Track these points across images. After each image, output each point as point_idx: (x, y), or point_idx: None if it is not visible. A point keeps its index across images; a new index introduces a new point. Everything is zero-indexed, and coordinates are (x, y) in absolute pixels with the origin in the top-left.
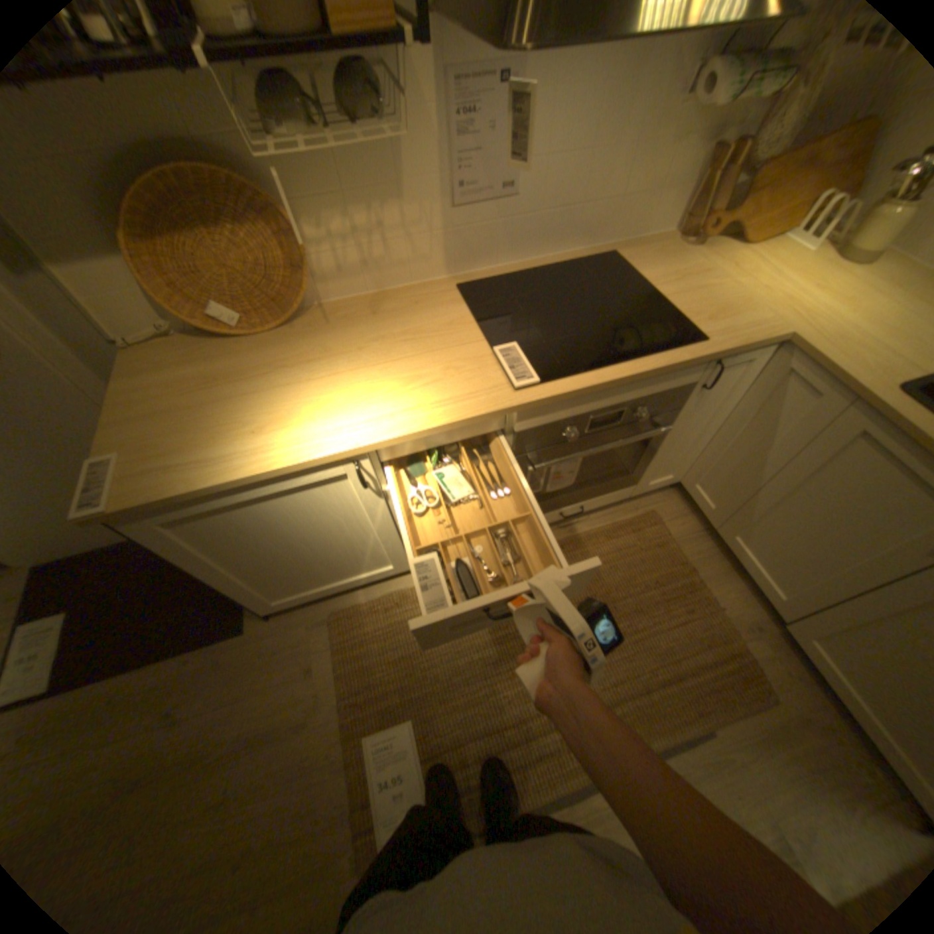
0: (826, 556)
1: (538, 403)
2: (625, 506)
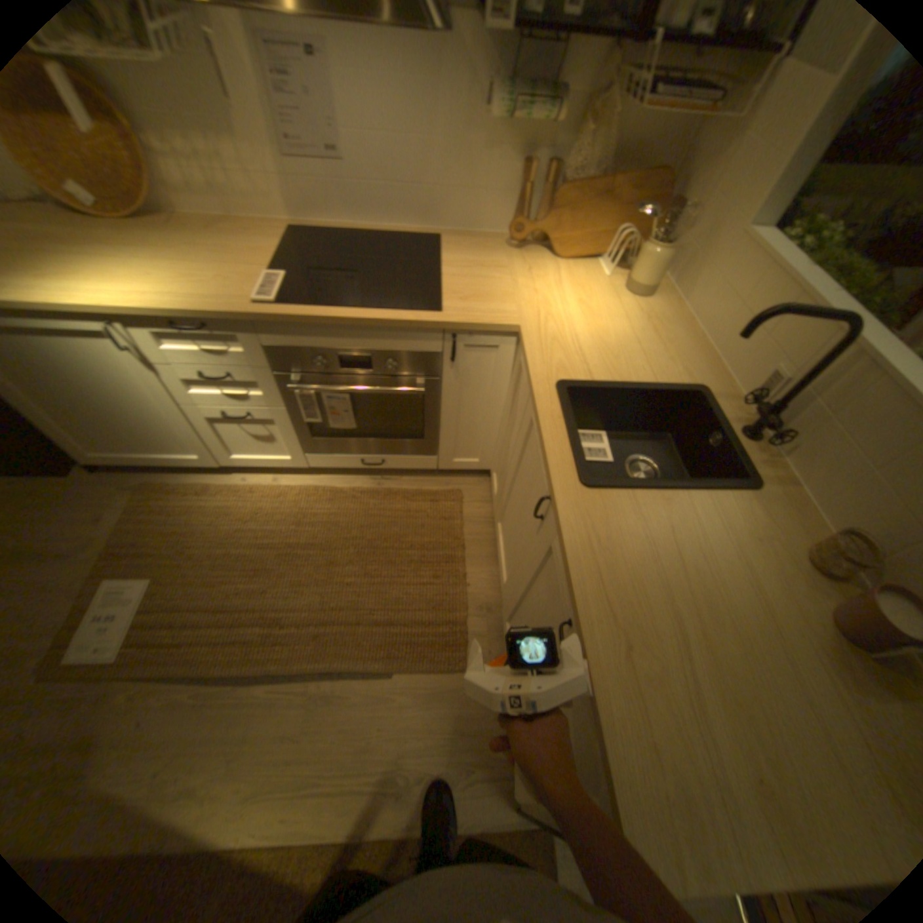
0: (518, 540)
1: (262, 319)
2: (438, 480)
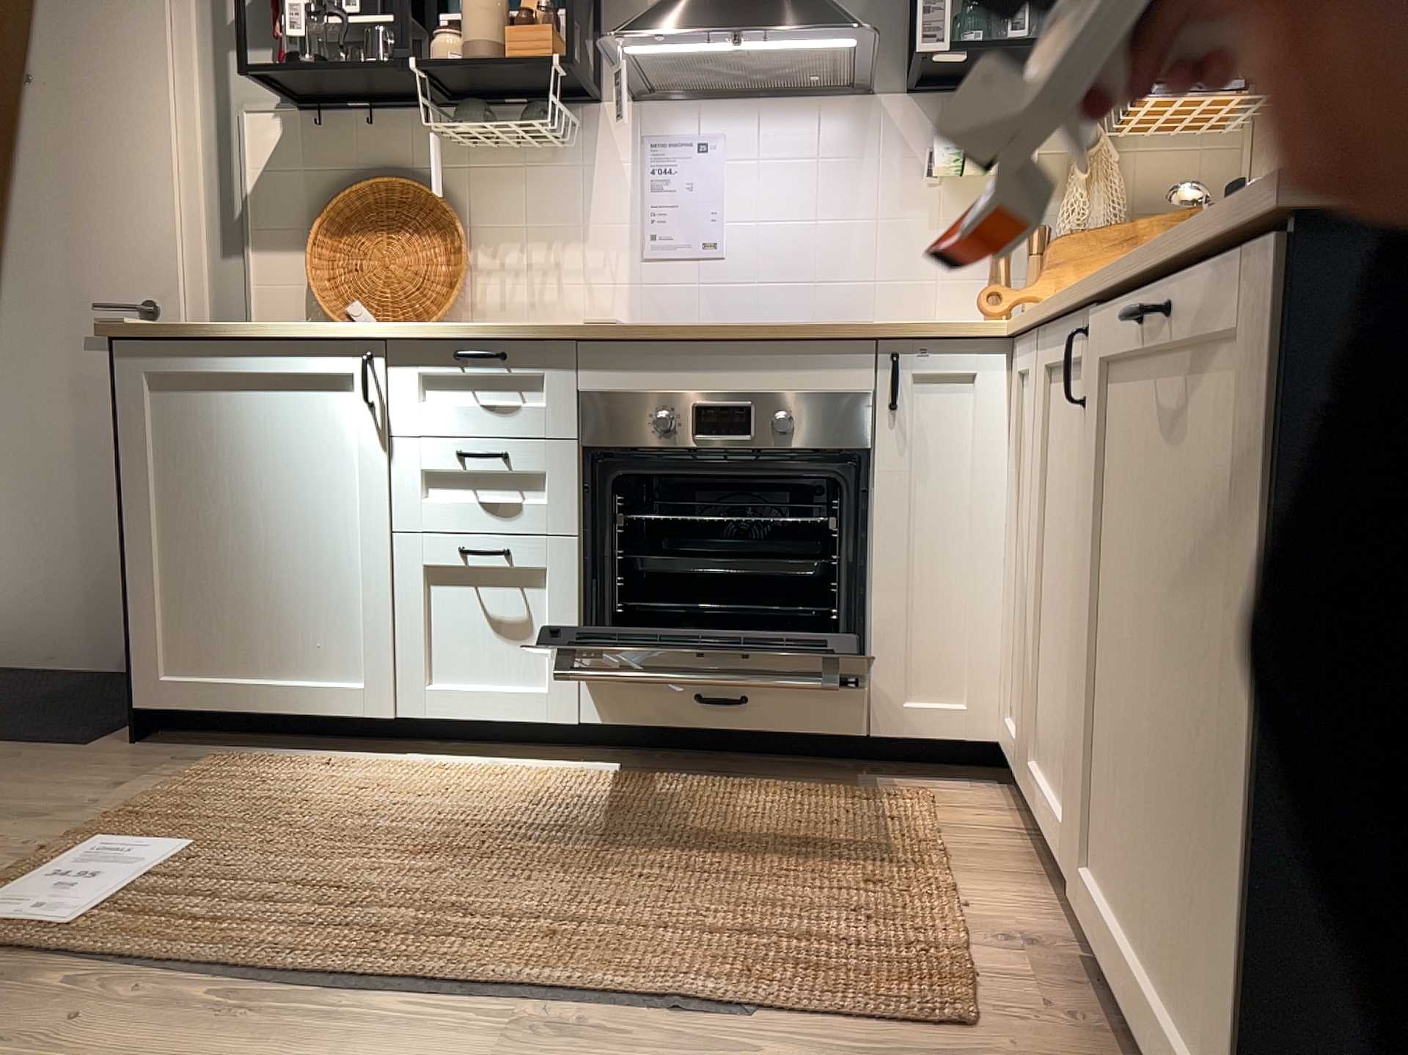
0: (1077, 631)
1: (599, 332)
2: (875, 782)
